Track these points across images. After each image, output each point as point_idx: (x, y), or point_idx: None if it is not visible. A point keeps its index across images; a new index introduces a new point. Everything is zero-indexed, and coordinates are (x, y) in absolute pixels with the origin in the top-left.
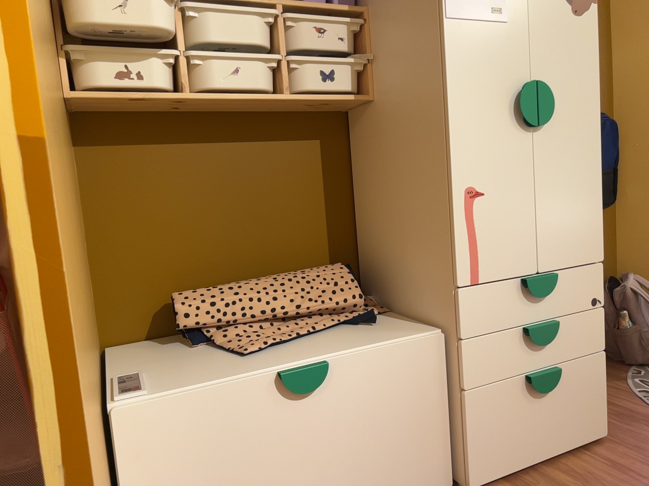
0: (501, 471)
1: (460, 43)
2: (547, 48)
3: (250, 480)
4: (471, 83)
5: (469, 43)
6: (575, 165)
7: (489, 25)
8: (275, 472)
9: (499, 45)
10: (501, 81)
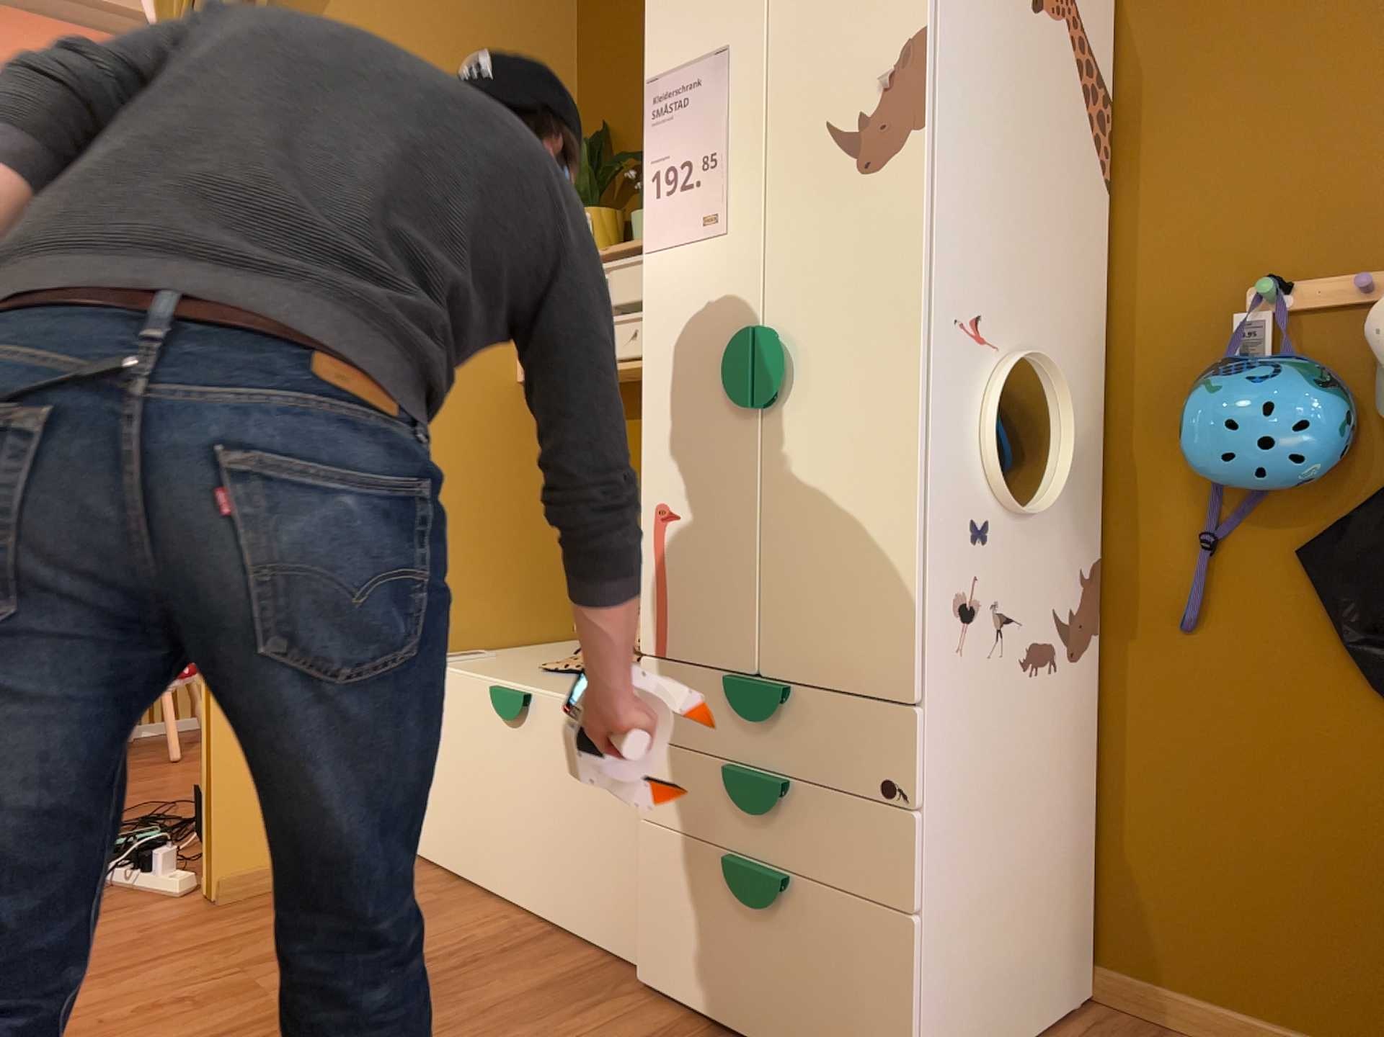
0: (679, 993)
1: (660, 285)
2: (797, 256)
3: (472, 787)
4: (671, 342)
5: (672, 282)
6: (849, 482)
7: (700, 246)
8: (488, 793)
9: (713, 273)
10: (712, 333)
